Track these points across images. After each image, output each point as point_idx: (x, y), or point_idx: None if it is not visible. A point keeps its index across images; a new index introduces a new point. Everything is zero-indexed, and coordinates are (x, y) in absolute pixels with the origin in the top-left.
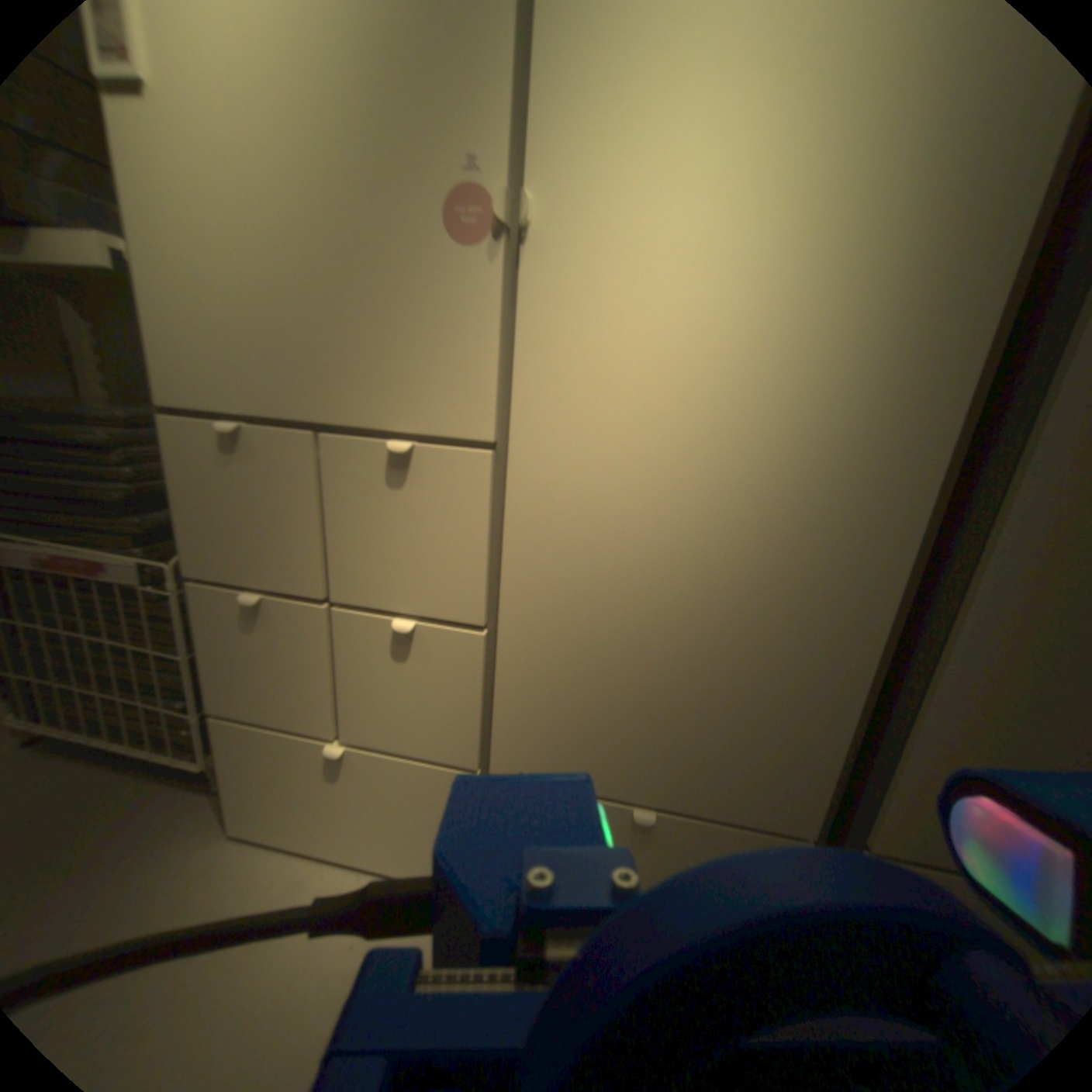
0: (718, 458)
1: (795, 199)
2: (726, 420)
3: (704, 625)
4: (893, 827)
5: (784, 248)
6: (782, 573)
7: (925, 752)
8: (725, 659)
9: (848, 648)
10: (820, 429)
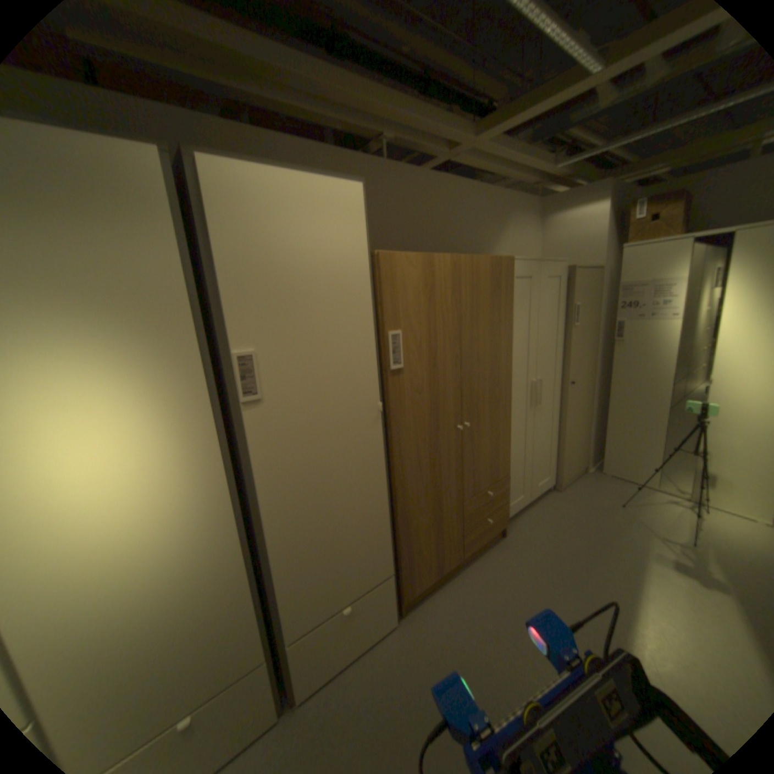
0: (139, 567)
1: (125, 474)
2: (135, 553)
3: (168, 627)
4: (286, 632)
5: (130, 490)
6: (193, 586)
7: (280, 603)
8: (186, 631)
9: (234, 592)
10: (180, 535)
